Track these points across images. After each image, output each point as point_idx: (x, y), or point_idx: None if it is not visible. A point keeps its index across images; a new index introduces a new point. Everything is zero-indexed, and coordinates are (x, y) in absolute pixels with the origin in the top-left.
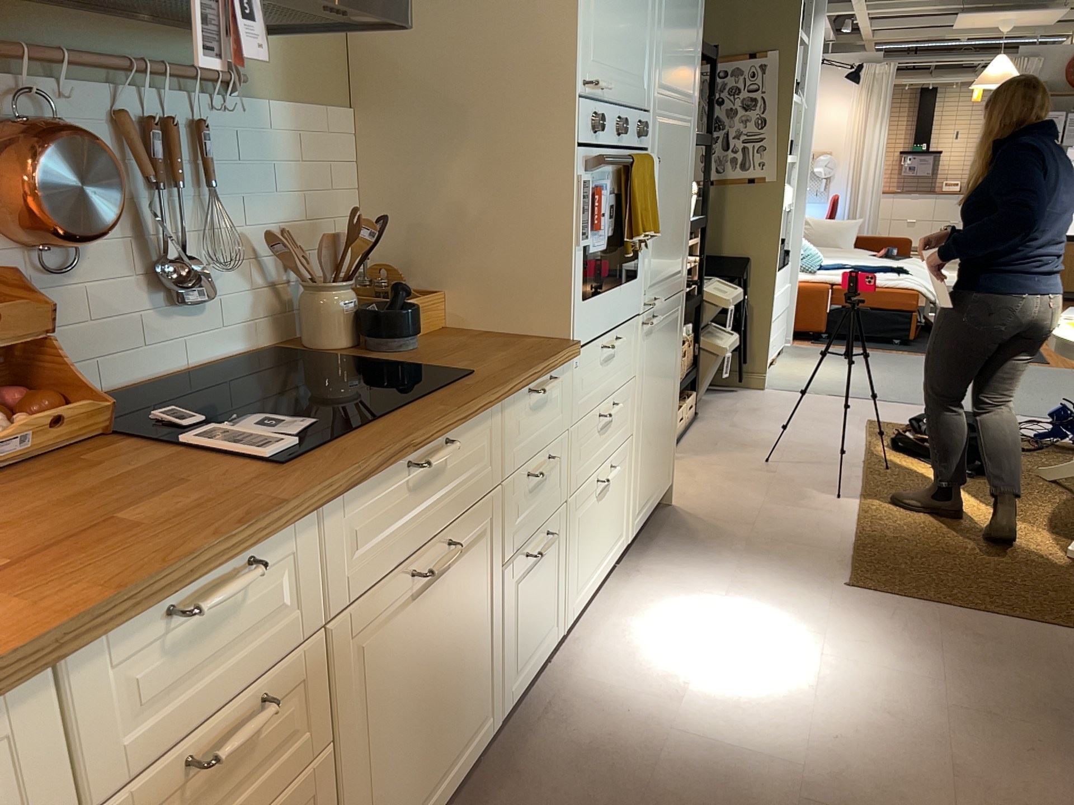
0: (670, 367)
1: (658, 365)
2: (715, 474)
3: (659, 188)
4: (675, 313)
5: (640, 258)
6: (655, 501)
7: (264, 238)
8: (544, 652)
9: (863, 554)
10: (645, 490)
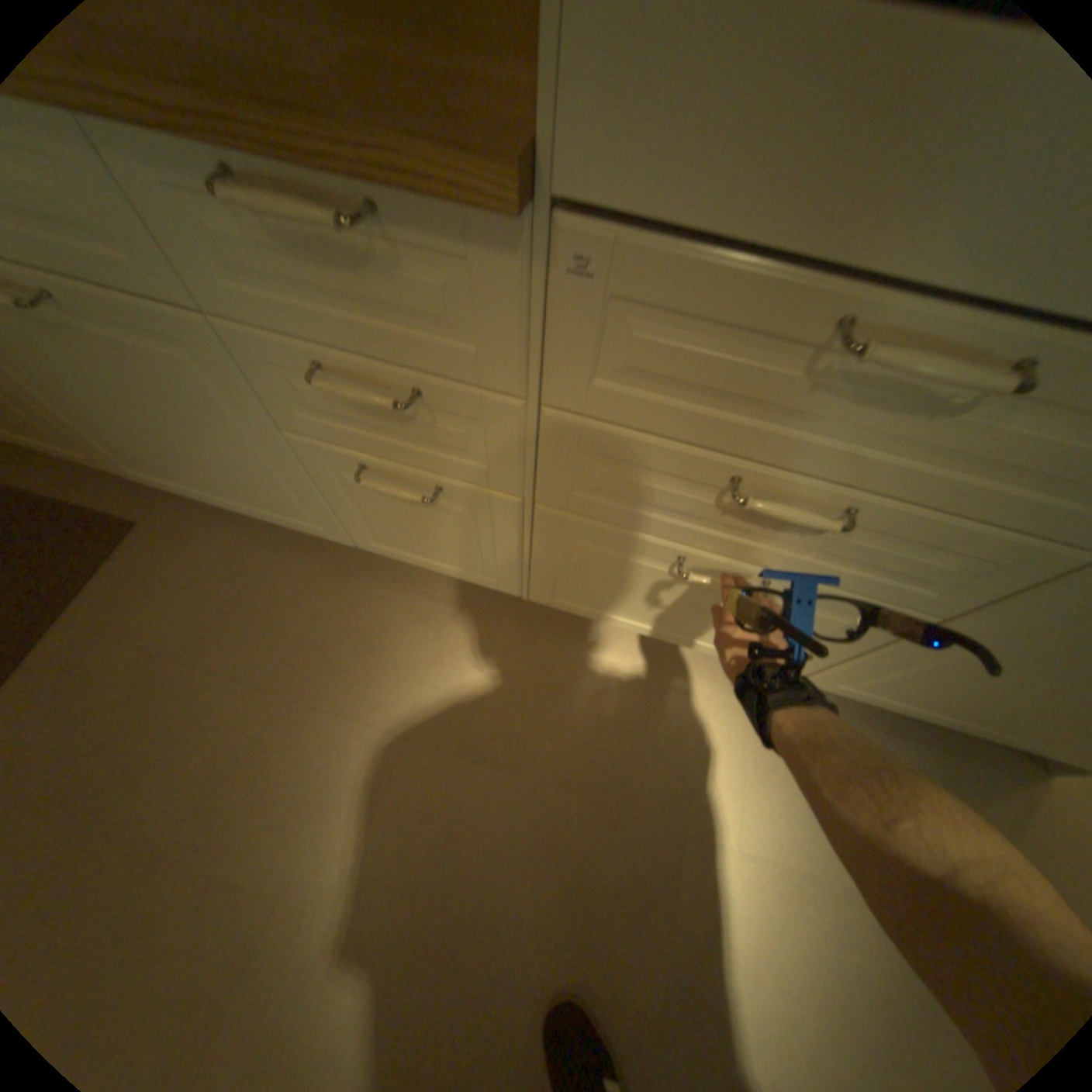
0: None
1: None
2: None
3: None
4: None
5: None
6: (968, 729)
7: None
8: (459, 575)
9: None
10: (927, 697)
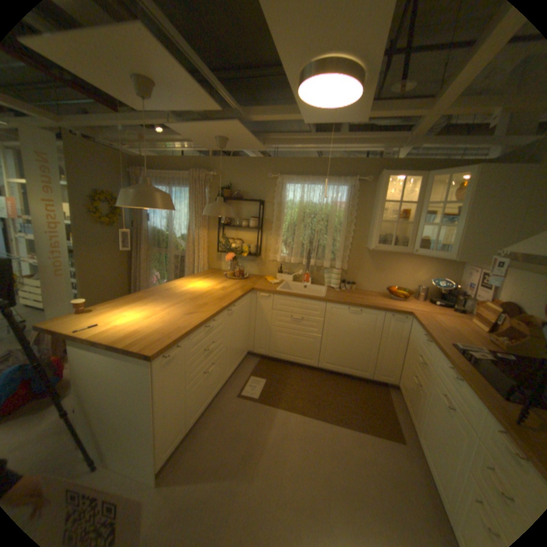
0: None
1: None
2: None
3: None
4: None
5: None
6: None
7: None
8: None
9: None
10: None
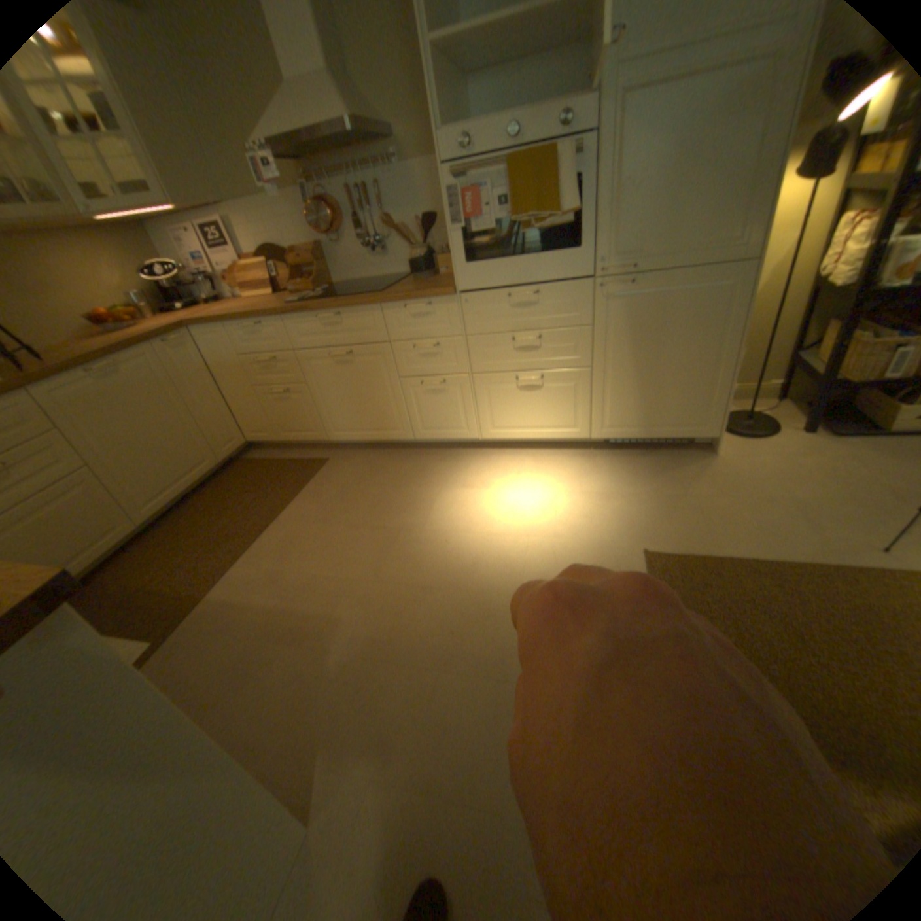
0: (699, 331)
1: (653, 323)
2: (829, 466)
3: (633, 158)
4: (714, 280)
5: (587, 228)
6: (660, 432)
7: (412, 224)
8: (455, 434)
9: (726, 566)
10: (628, 416)
